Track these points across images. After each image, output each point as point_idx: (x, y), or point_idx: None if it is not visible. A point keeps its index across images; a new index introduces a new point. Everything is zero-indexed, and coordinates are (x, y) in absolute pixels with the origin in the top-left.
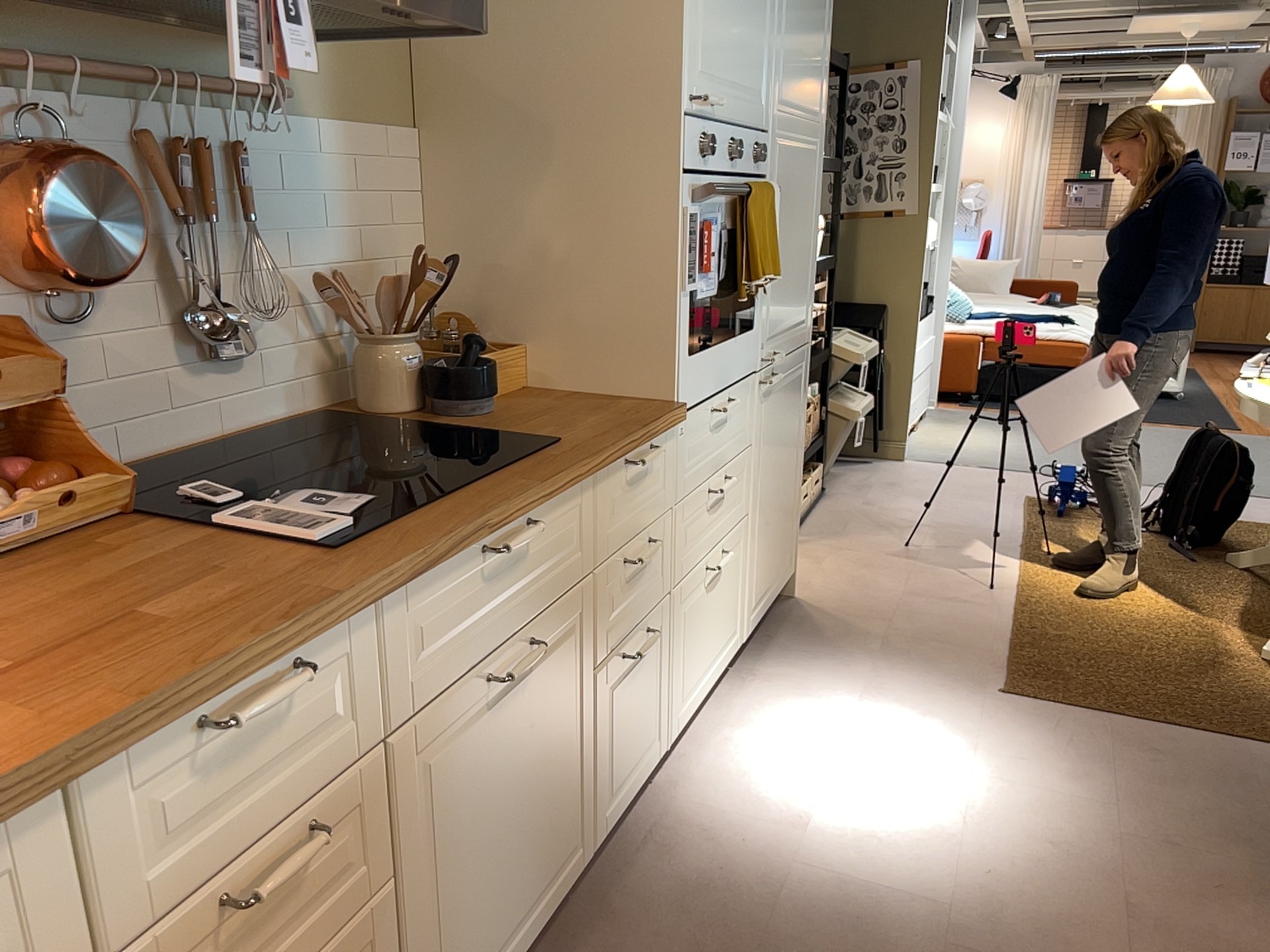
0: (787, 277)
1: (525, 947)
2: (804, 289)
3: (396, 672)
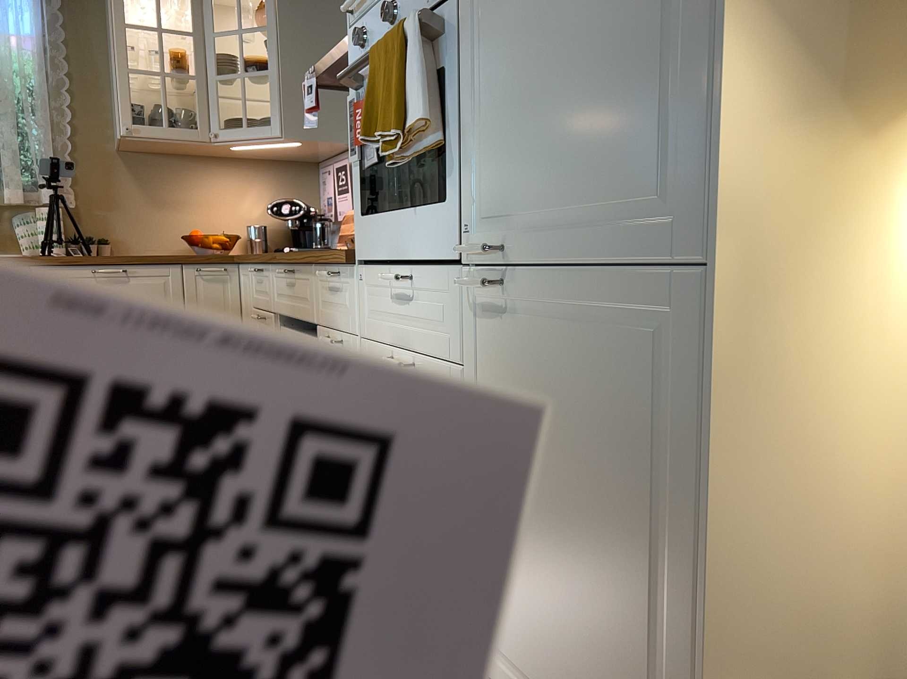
0: (540, 115)
1: None
2: (638, 124)
3: (274, 293)
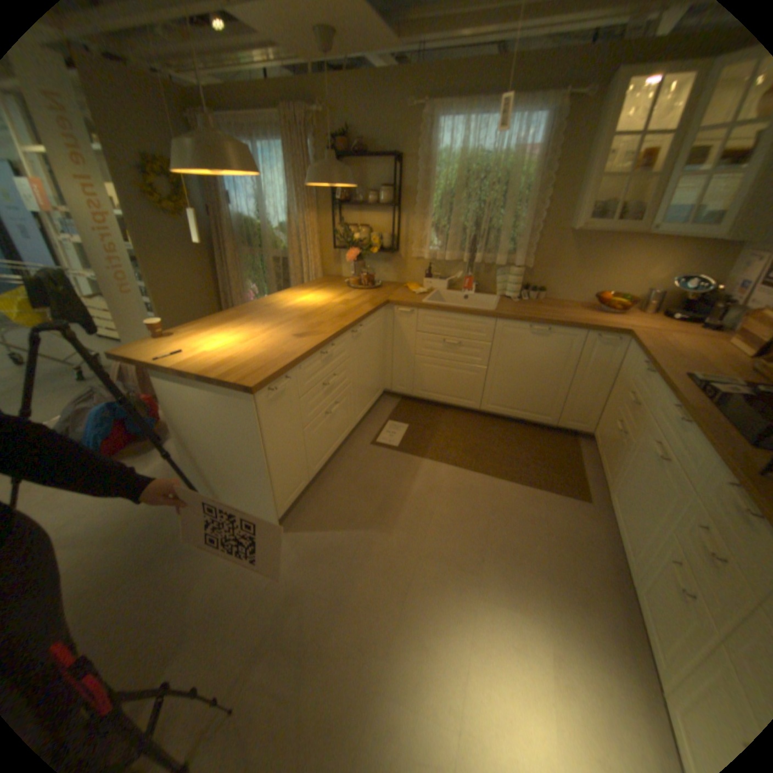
0: None
1: (622, 542)
2: None
3: (658, 403)
